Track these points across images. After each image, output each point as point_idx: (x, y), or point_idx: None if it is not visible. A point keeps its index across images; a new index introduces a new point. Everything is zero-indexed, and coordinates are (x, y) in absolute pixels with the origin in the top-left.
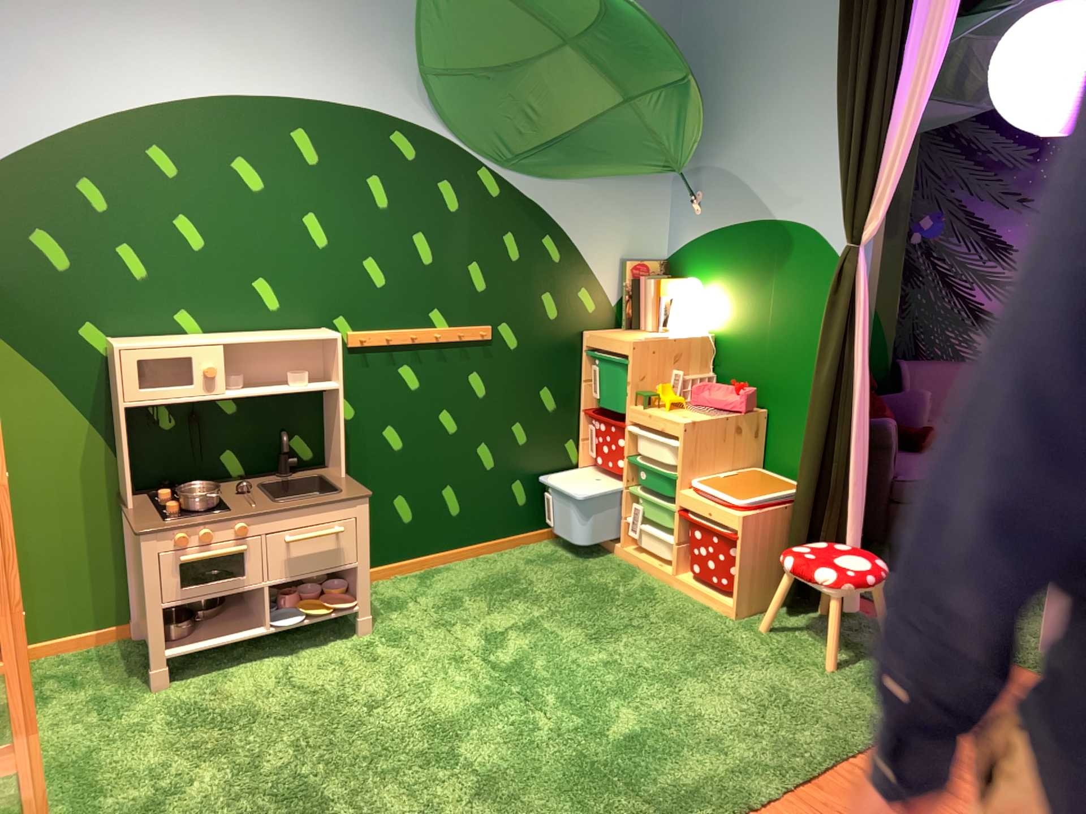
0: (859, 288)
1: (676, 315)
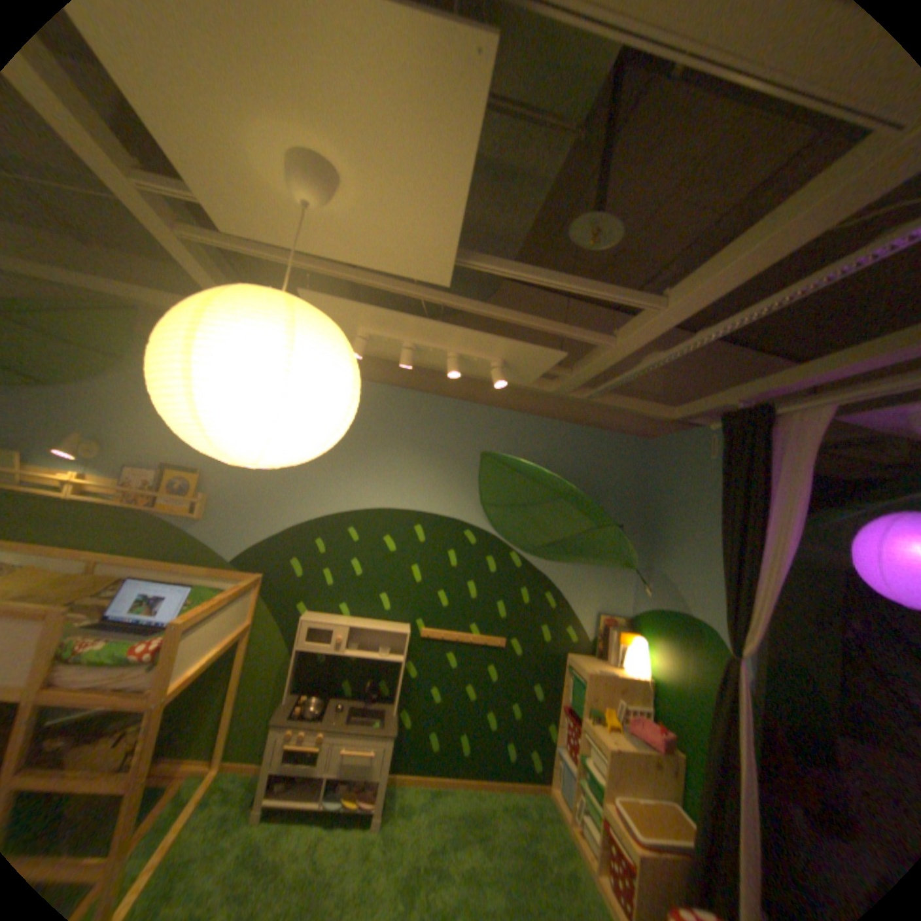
0: (743, 694)
1: (629, 661)
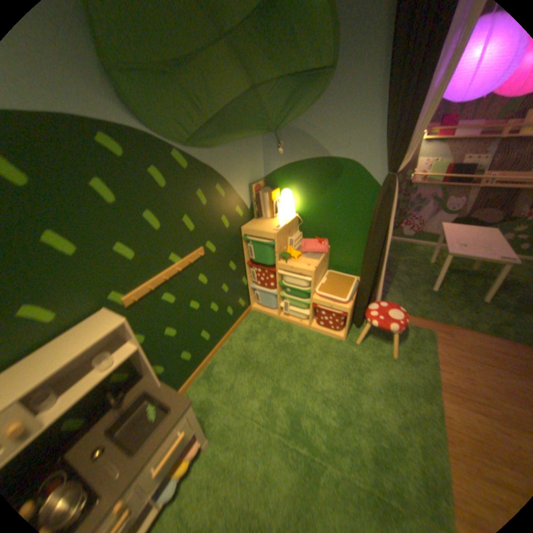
0: (395, 196)
1: (280, 208)
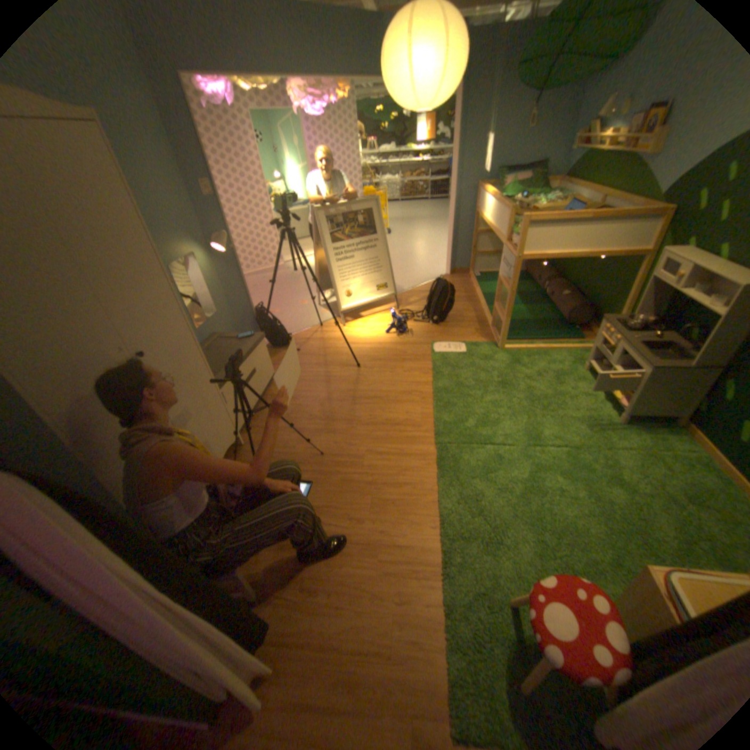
0: None
1: None
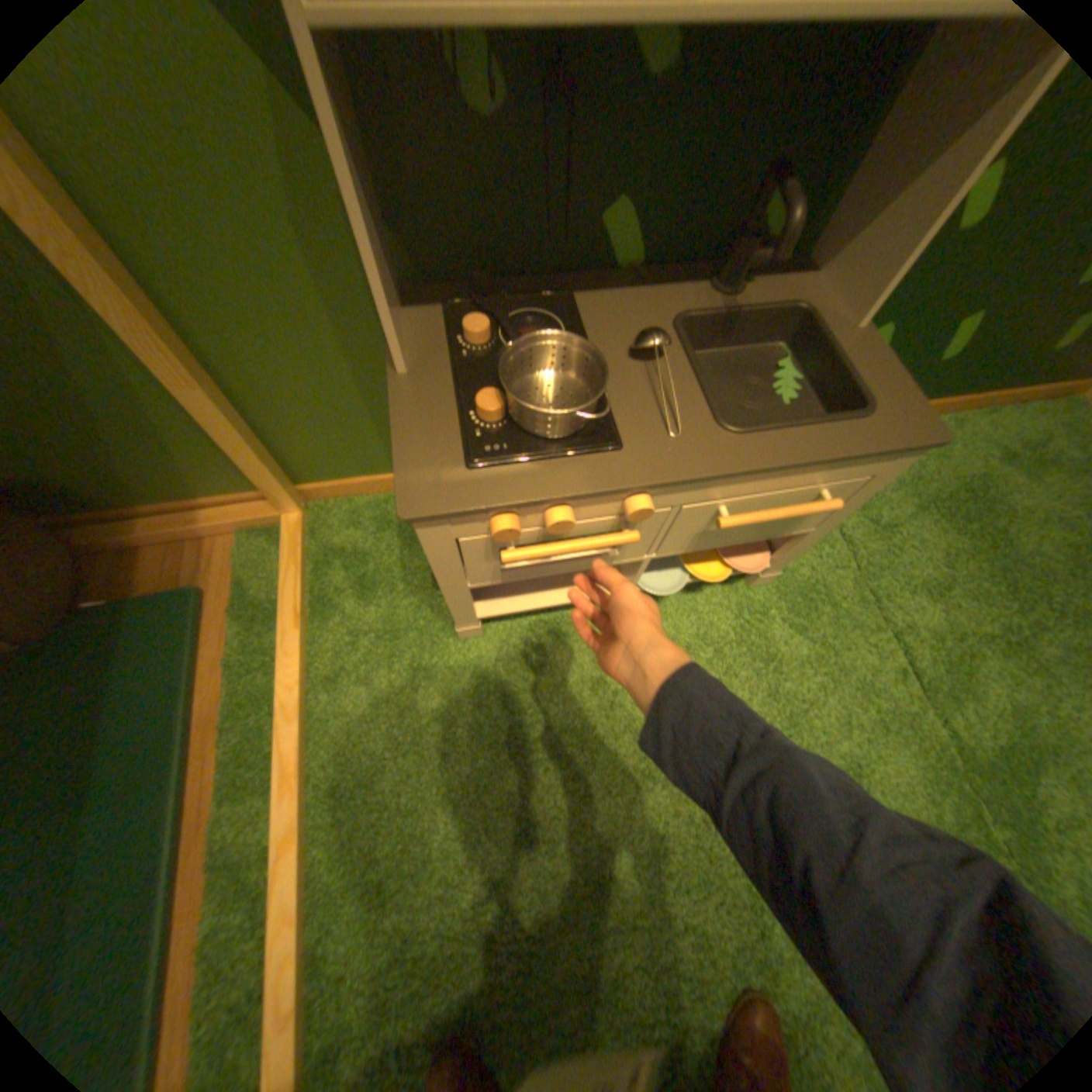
0: None
1: None
